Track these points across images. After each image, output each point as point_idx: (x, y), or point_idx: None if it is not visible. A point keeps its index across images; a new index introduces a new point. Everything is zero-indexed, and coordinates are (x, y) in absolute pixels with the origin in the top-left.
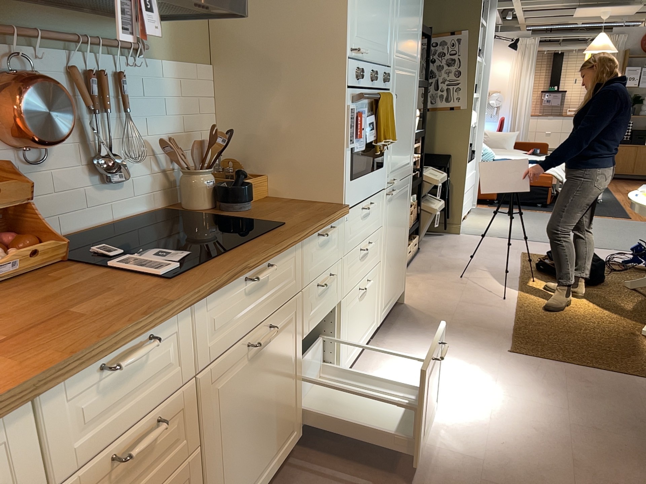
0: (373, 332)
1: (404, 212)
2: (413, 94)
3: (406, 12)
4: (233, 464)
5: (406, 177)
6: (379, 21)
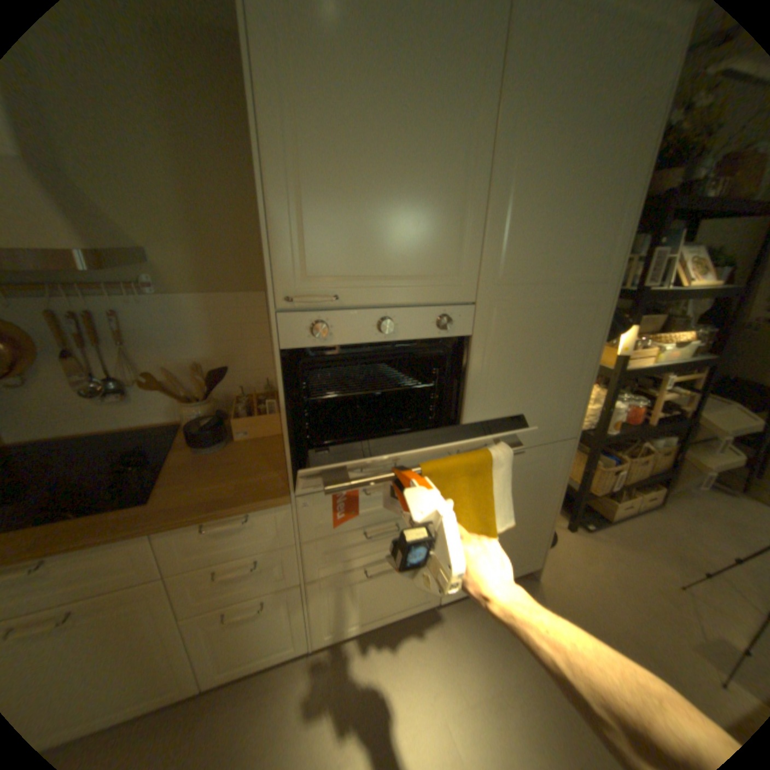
0: (423, 610)
1: (536, 487)
2: (584, 331)
3: (549, 205)
4: None
5: (552, 443)
6: (408, 237)
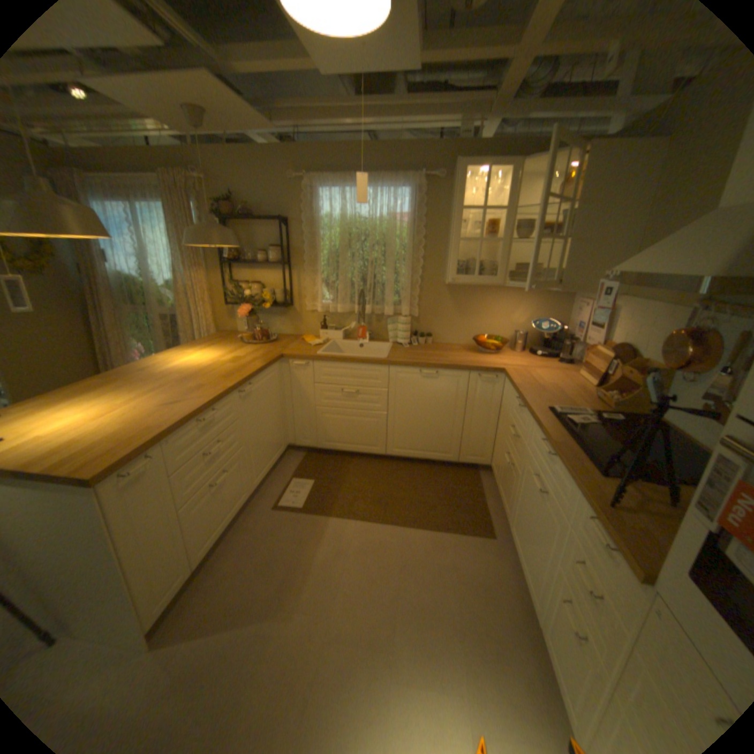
0: None
1: None
2: None
3: None
4: (522, 517)
5: None
6: None
